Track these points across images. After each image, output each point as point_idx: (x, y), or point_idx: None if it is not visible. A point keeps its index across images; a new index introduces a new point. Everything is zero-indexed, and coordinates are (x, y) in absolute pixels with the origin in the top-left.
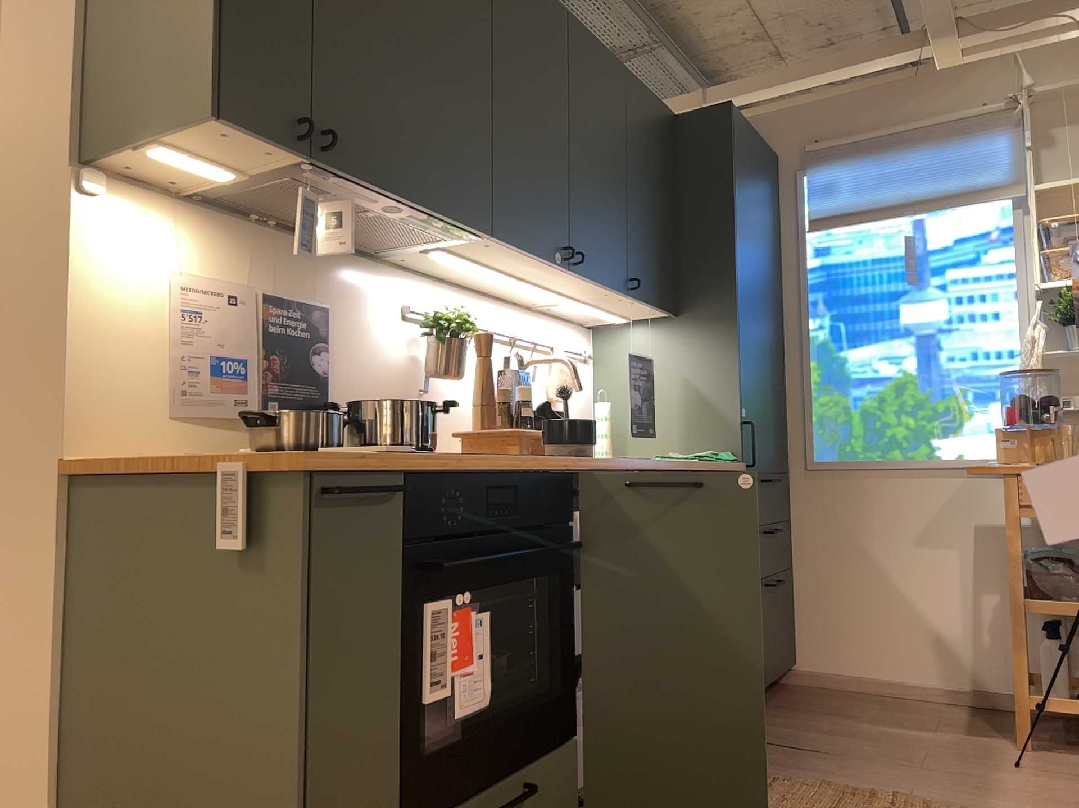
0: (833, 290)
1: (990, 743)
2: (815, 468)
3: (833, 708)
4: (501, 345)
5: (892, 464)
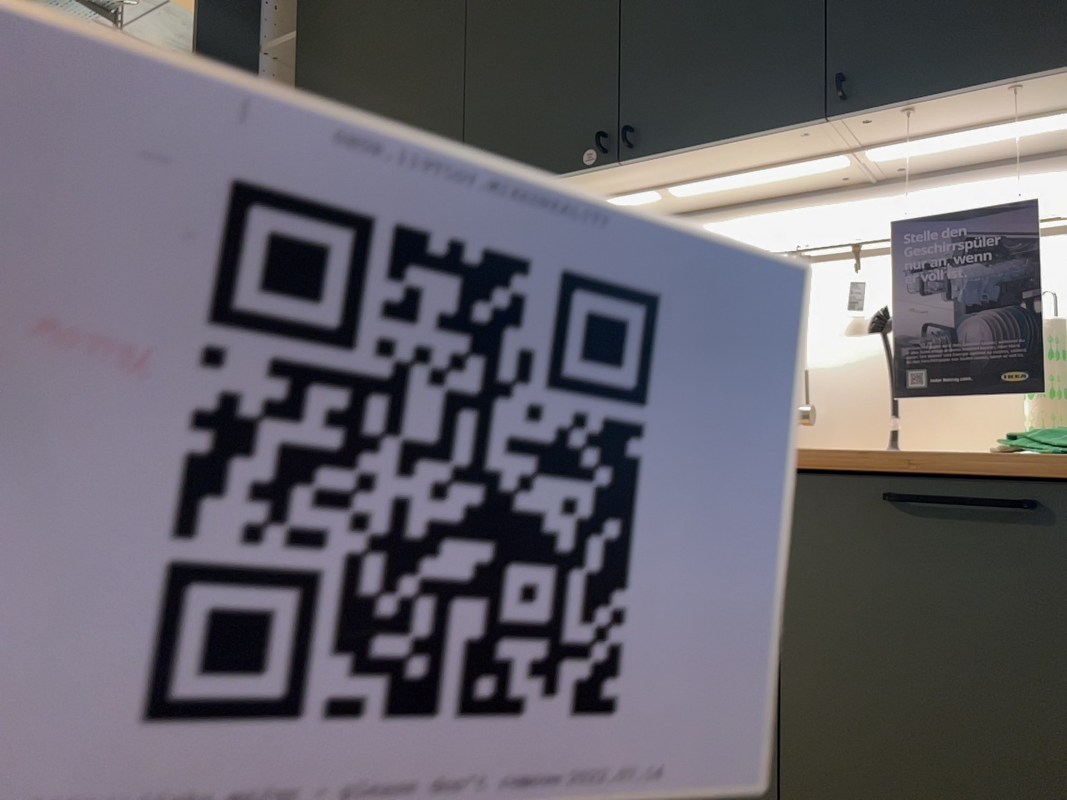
0: None
1: None
2: None
3: None
4: (839, 263)
5: None
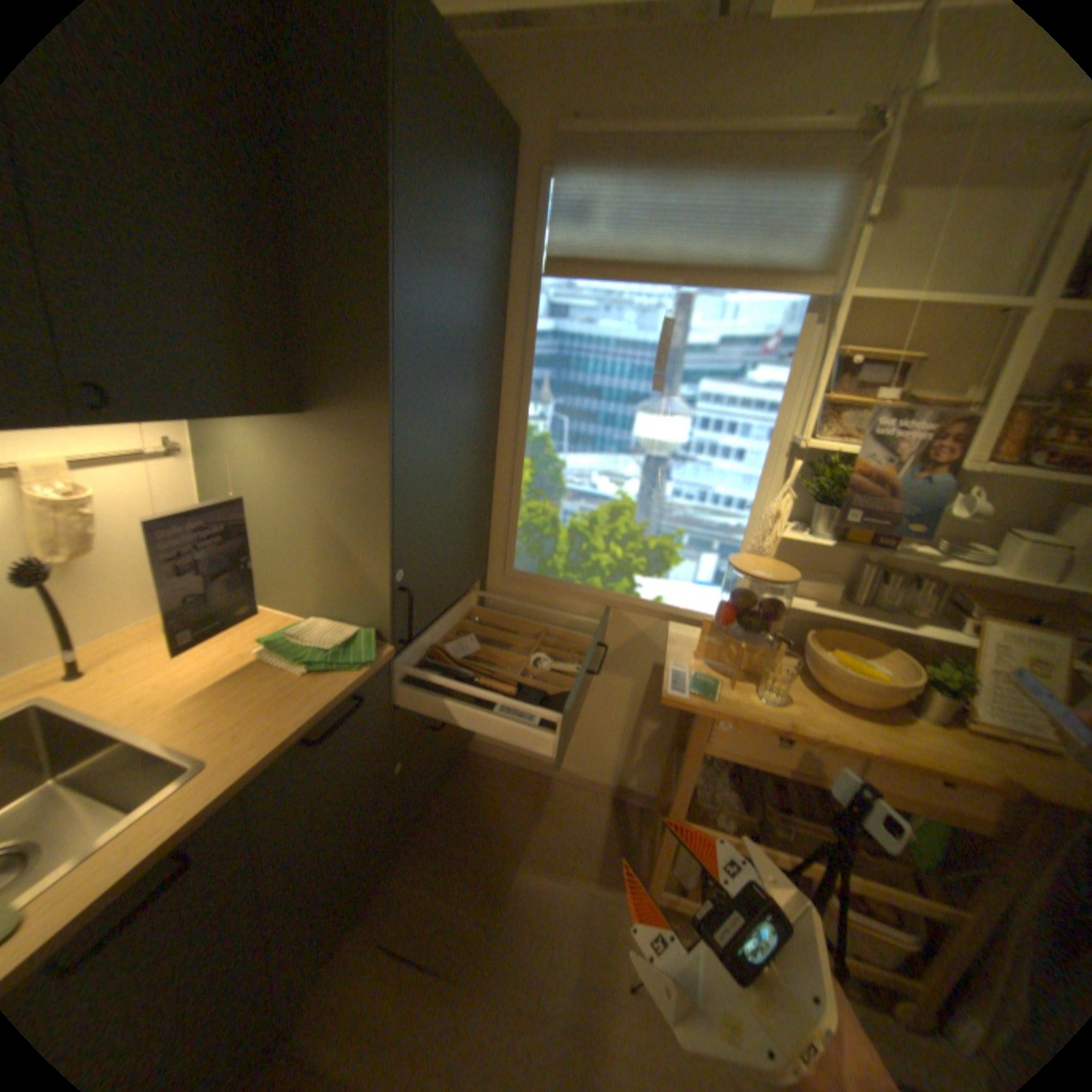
0: (563, 372)
1: (616, 912)
2: (513, 576)
3: (489, 818)
4: None
5: (590, 592)
